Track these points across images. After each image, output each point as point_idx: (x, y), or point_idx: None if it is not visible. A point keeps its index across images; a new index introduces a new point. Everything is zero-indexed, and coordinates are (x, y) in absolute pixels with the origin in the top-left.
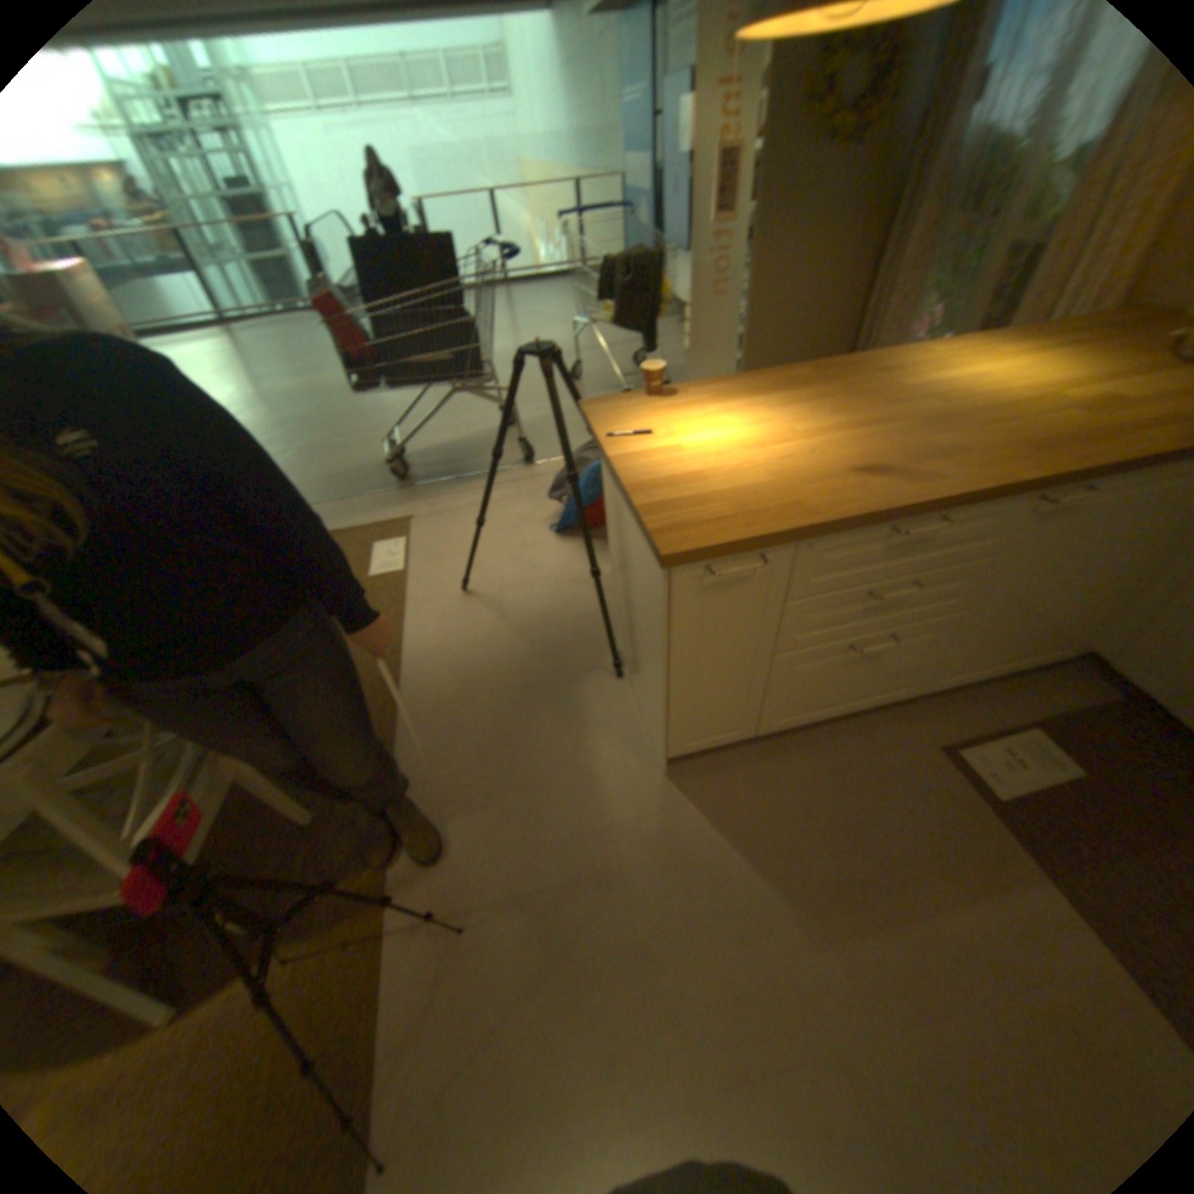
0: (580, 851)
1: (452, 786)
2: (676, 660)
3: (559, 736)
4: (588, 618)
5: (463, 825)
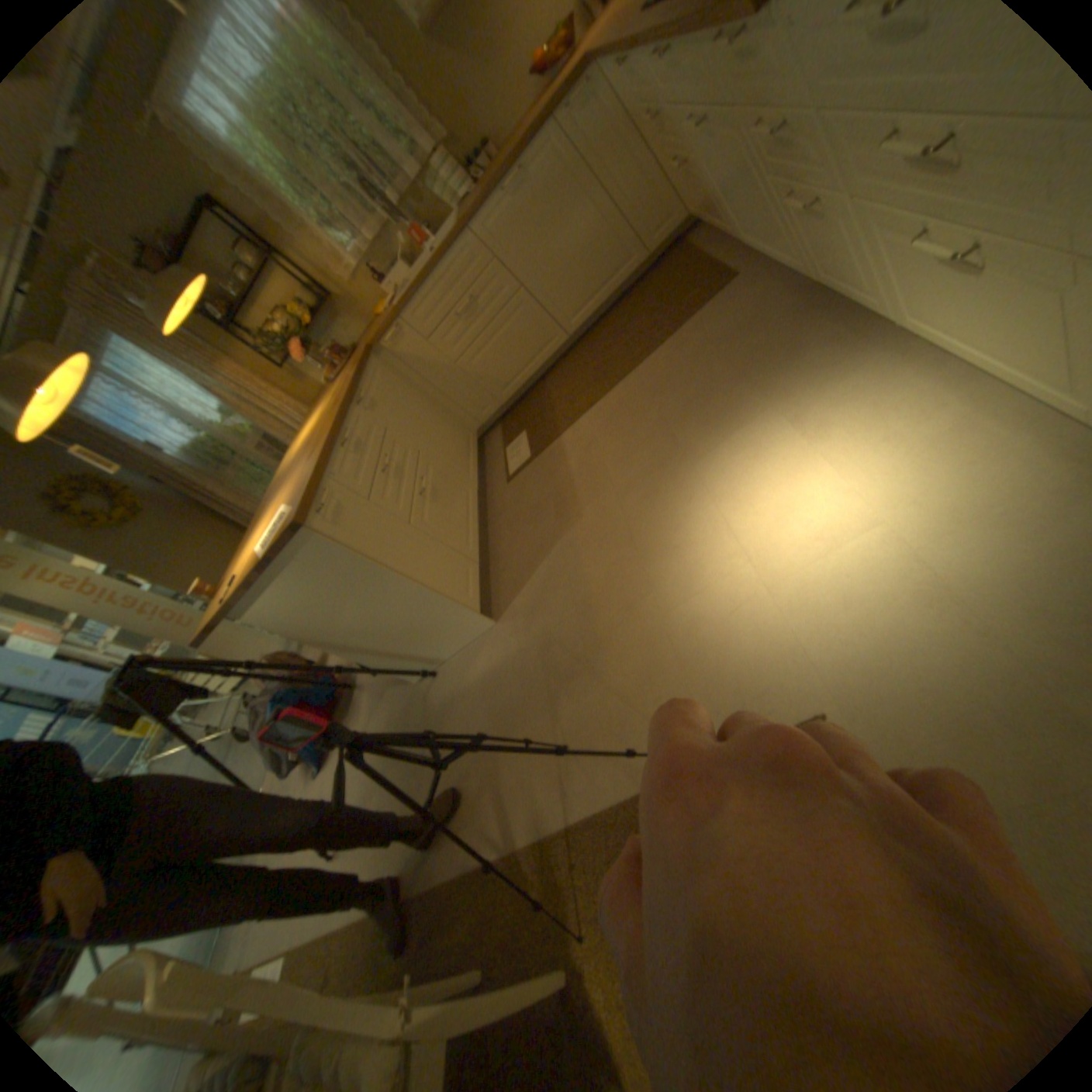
0: (529, 668)
1: (477, 802)
2: (385, 560)
3: (462, 711)
4: (391, 716)
5: (504, 778)
